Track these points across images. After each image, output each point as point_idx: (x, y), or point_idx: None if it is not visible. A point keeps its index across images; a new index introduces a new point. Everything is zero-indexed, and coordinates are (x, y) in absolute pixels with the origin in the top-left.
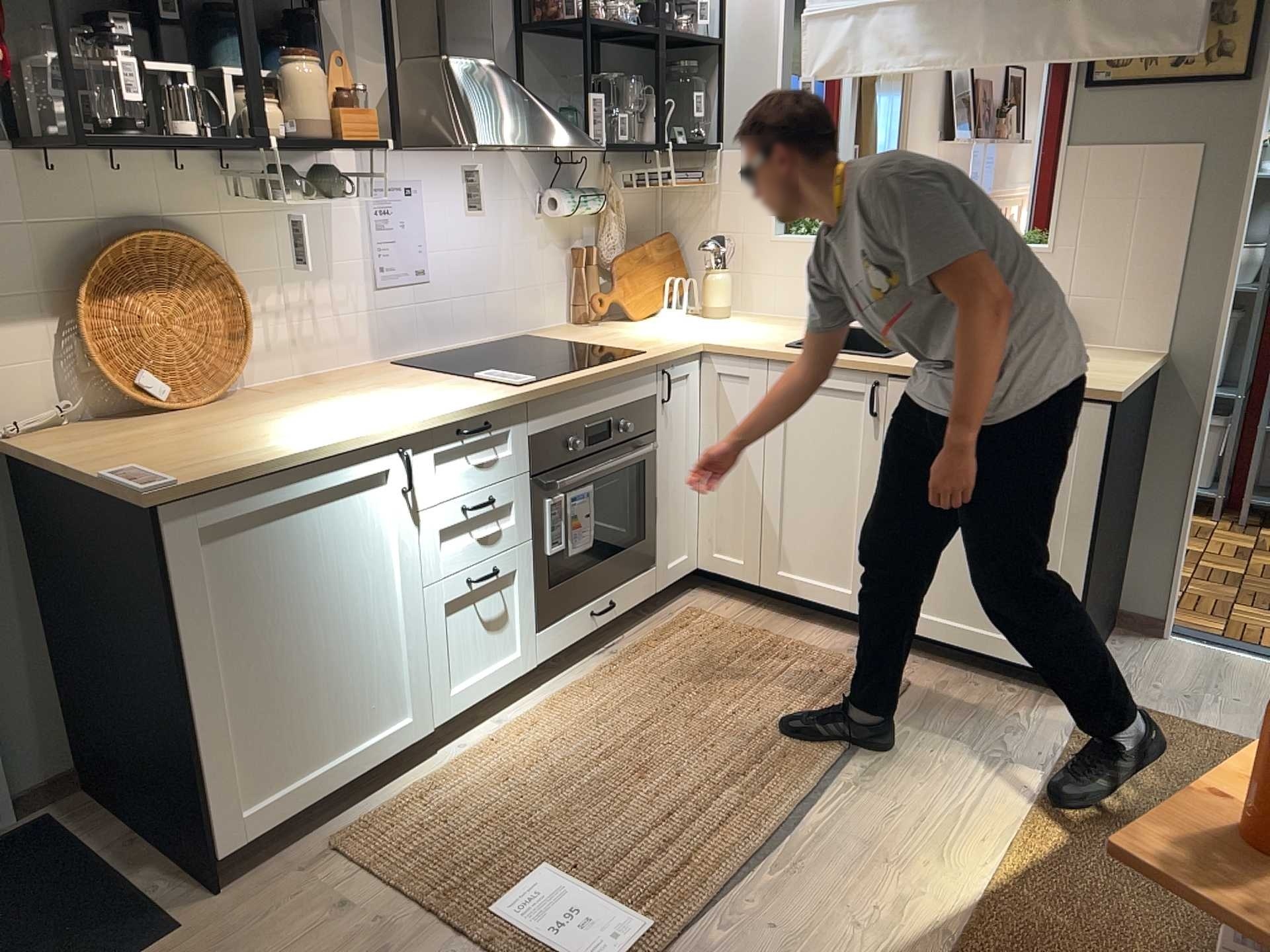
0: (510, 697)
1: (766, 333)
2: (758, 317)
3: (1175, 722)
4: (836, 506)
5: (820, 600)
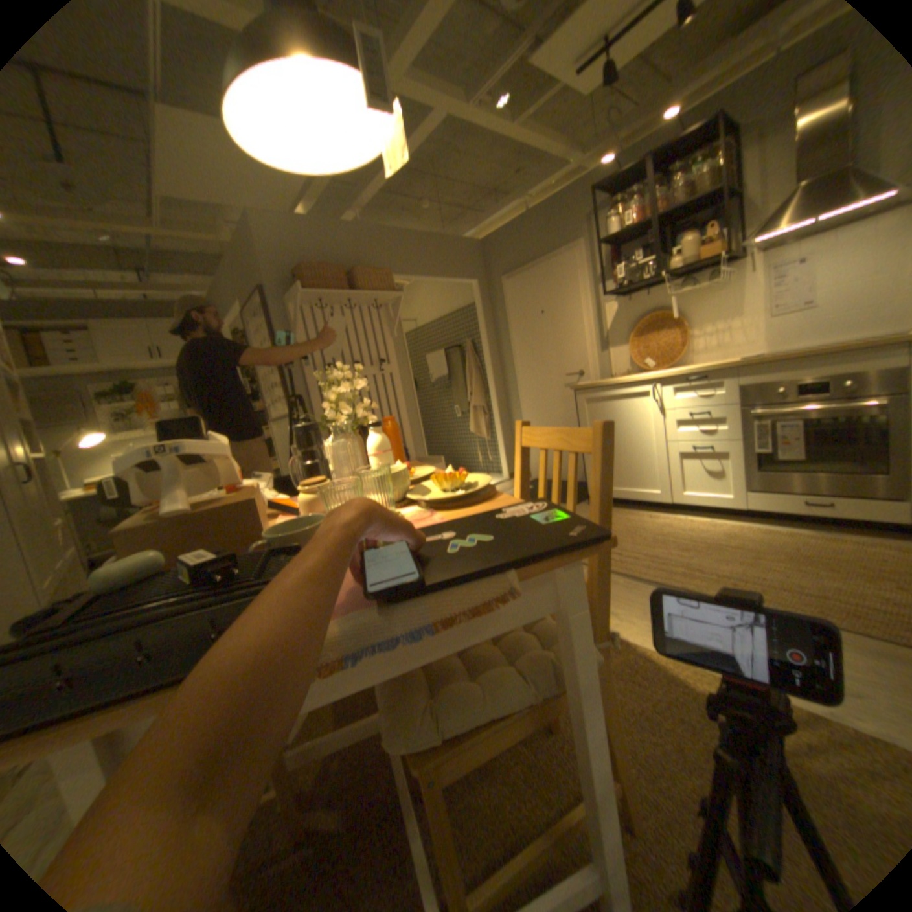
0: (737, 520)
1: None
2: None
3: None
4: None
5: None
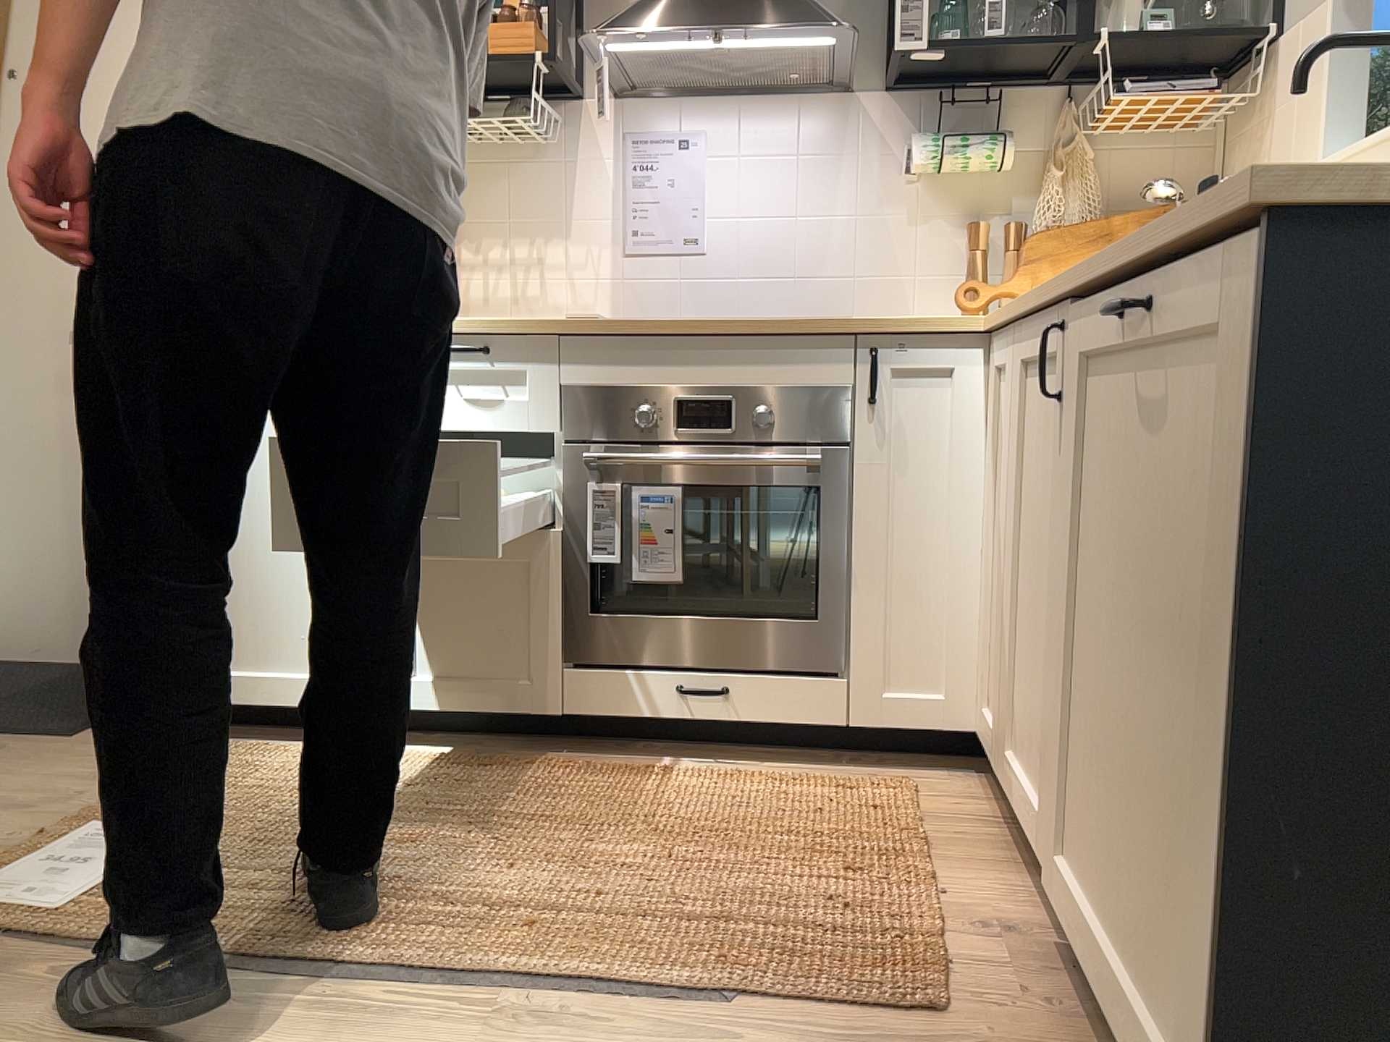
0: (540, 748)
1: None
2: None
3: None
4: (1050, 619)
5: (1029, 823)
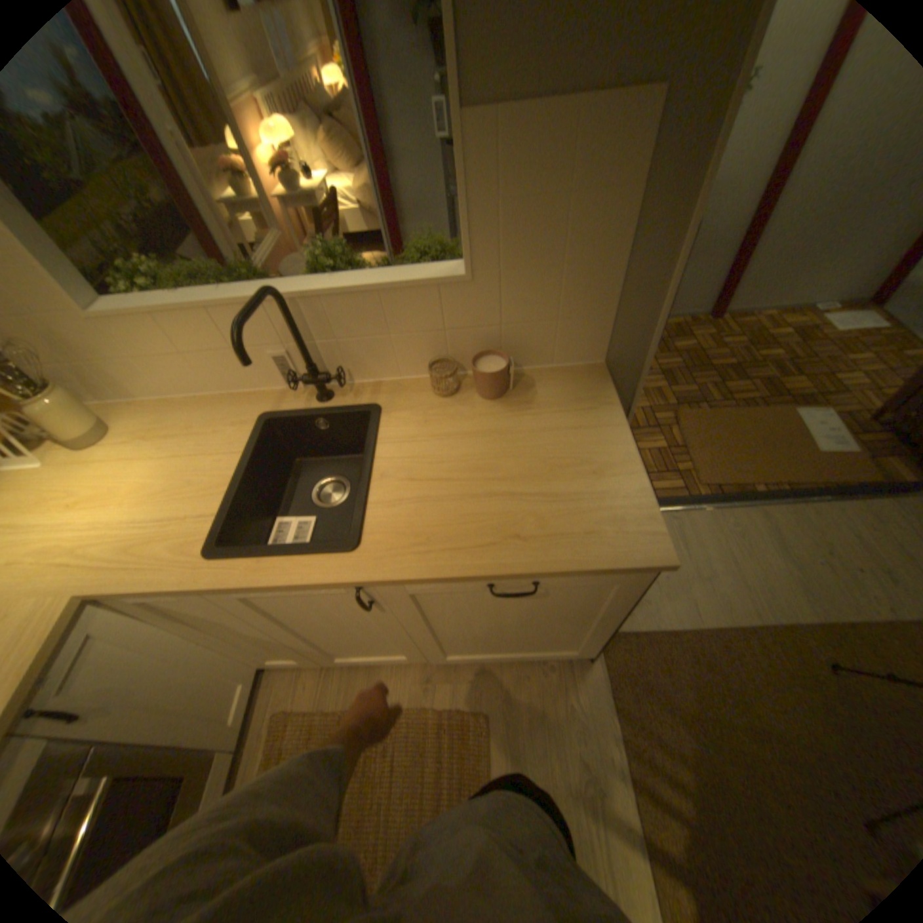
0: None
1: (161, 487)
2: (142, 412)
3: (654, 643)
4: (359, 636)
5: (376, 665)
